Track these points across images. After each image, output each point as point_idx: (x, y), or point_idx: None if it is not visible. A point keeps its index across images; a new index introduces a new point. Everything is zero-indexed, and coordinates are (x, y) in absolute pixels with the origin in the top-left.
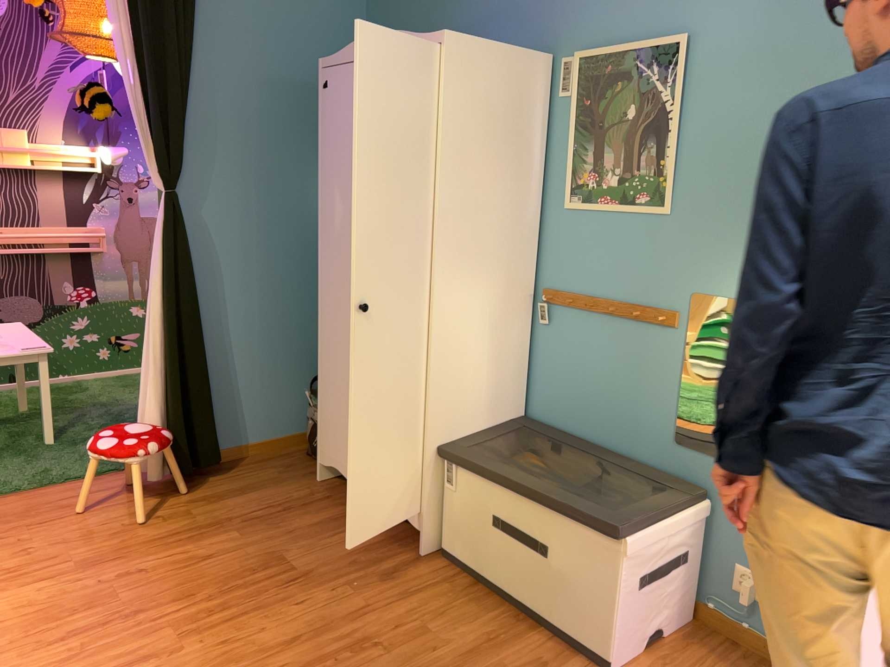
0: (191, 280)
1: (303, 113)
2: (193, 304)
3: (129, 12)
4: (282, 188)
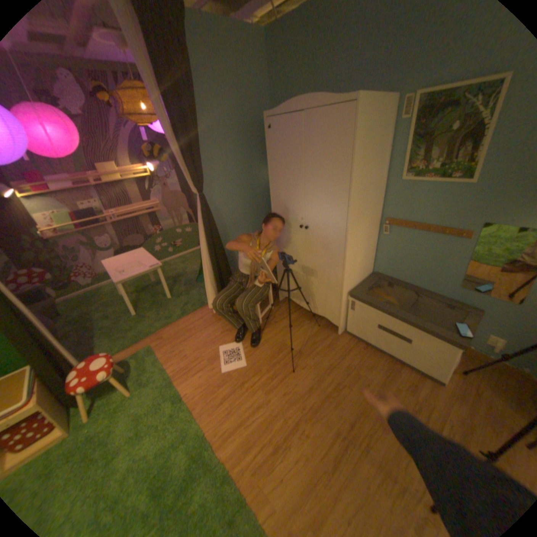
0: (217, 233)
1: (247, 139)
2: (220, 242)
3: (161, 101)
4: (243, 179)
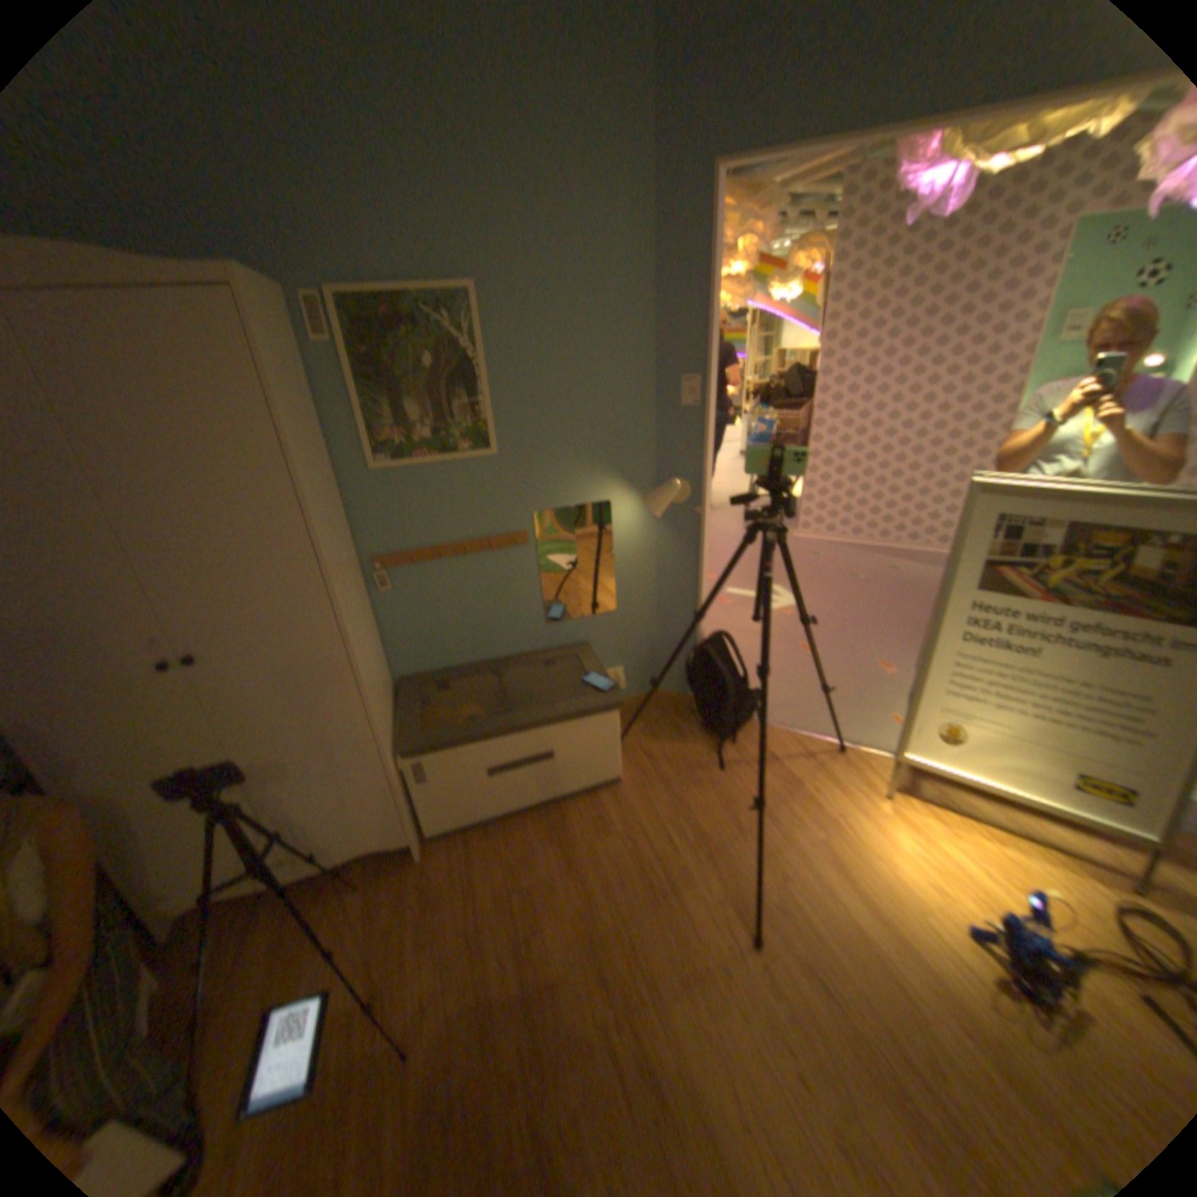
0: None
1: None
2: None
3: None
4: None
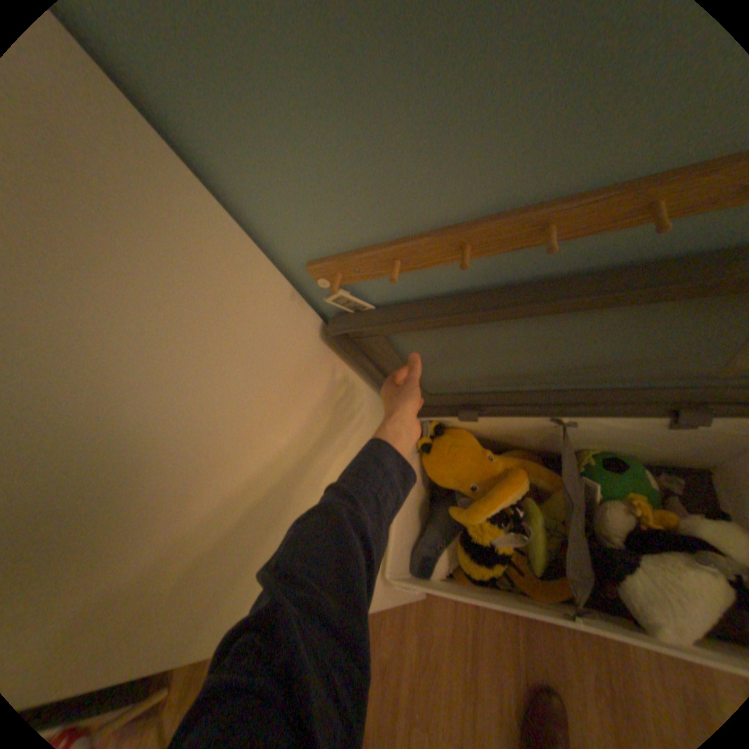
0: None
1: None
2: None
3: None
4: None
